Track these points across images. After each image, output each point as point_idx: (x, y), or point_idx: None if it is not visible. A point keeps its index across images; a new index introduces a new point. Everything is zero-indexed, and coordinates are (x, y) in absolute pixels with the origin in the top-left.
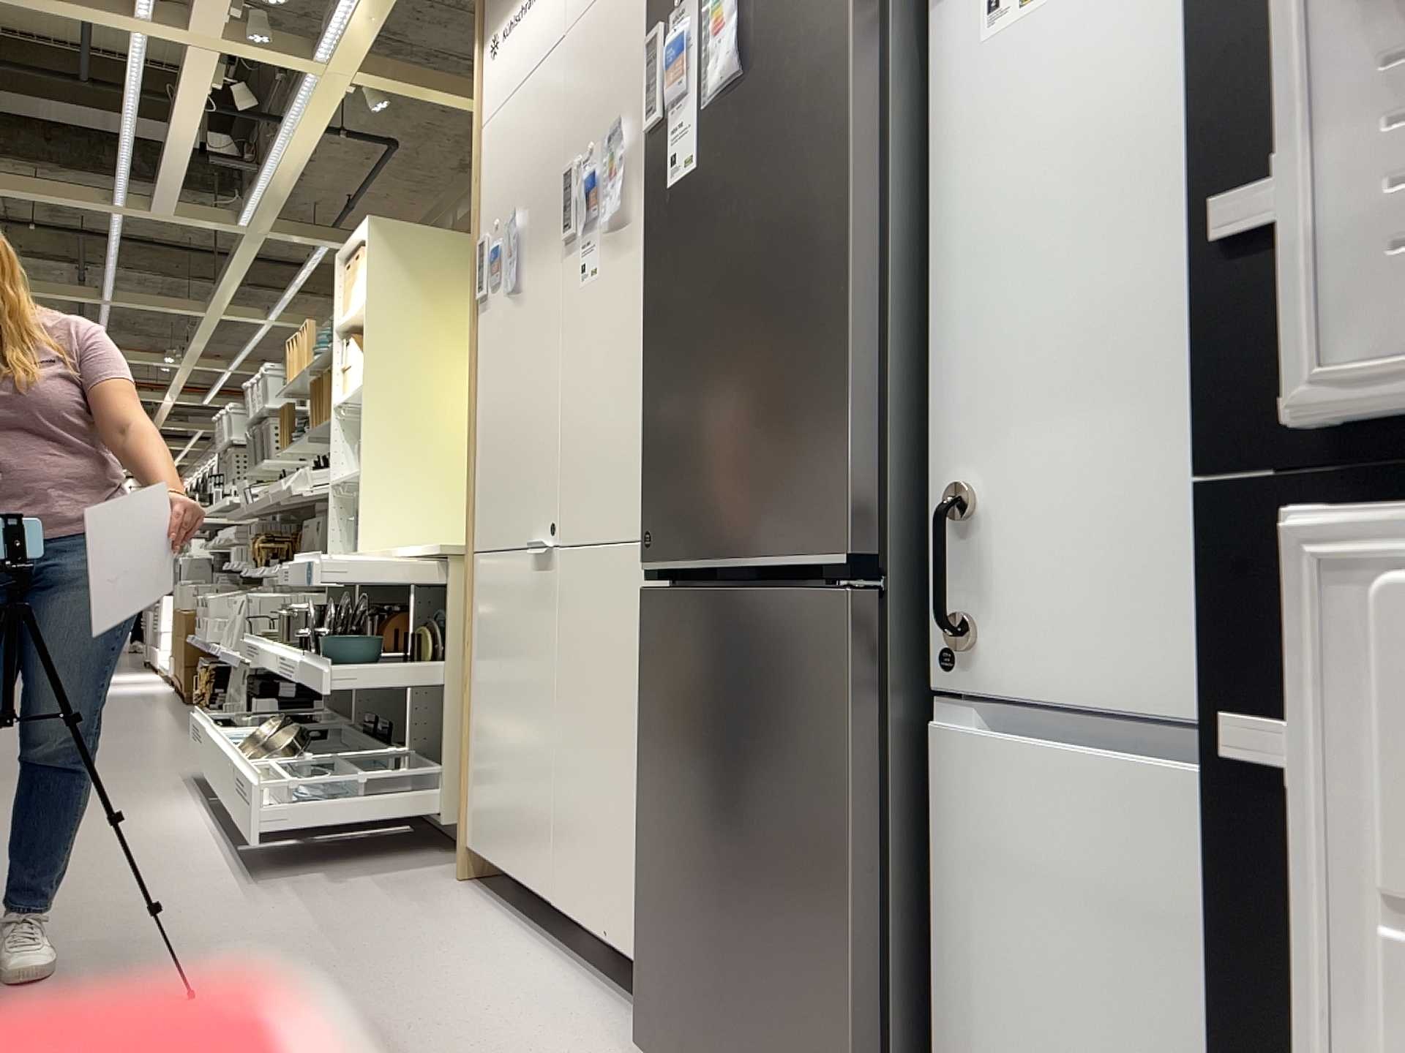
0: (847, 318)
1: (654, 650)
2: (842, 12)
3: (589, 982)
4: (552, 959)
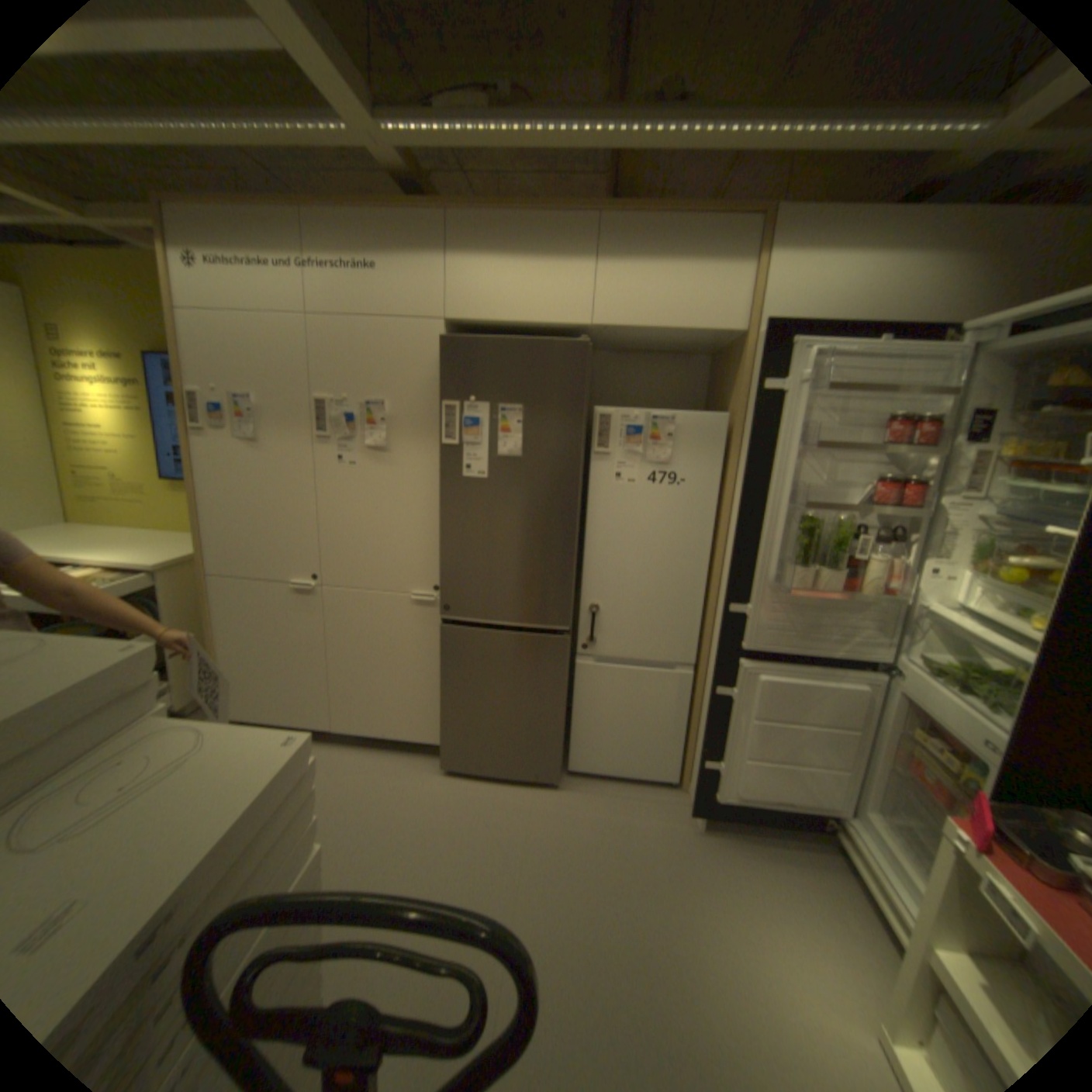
0: (571, 560)
1: (452, 646)
2: (576, 464)
3: (371, 753)
4: (340, 752)
